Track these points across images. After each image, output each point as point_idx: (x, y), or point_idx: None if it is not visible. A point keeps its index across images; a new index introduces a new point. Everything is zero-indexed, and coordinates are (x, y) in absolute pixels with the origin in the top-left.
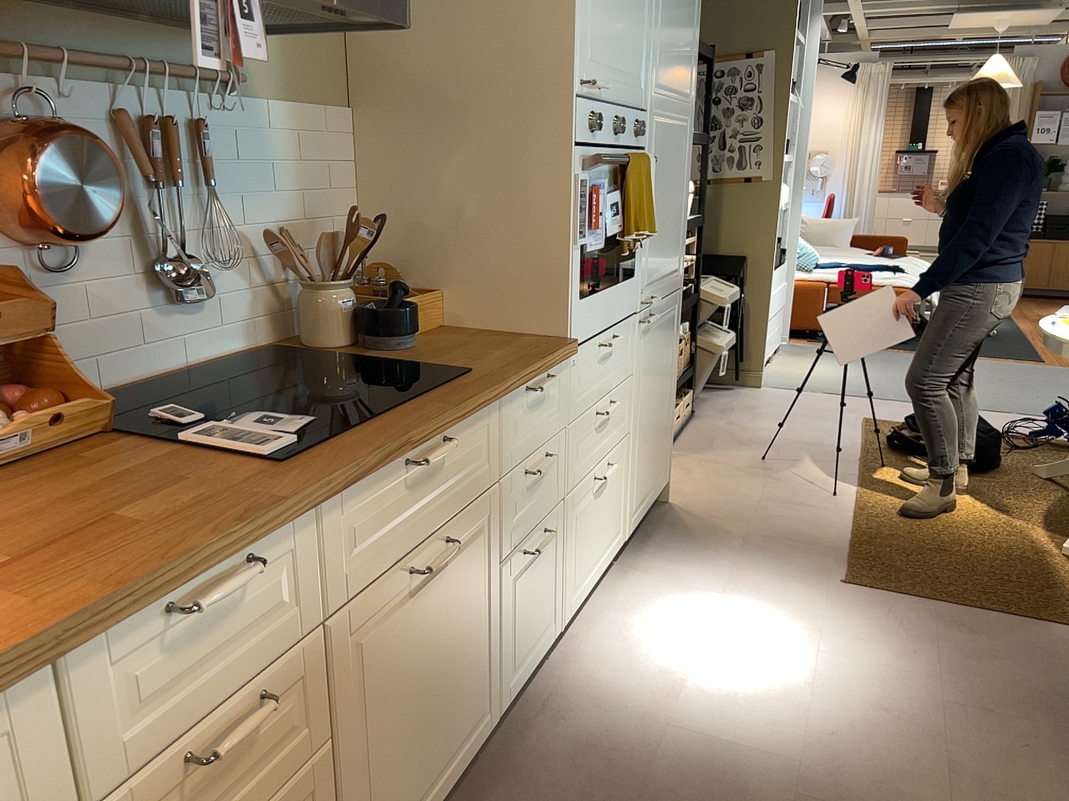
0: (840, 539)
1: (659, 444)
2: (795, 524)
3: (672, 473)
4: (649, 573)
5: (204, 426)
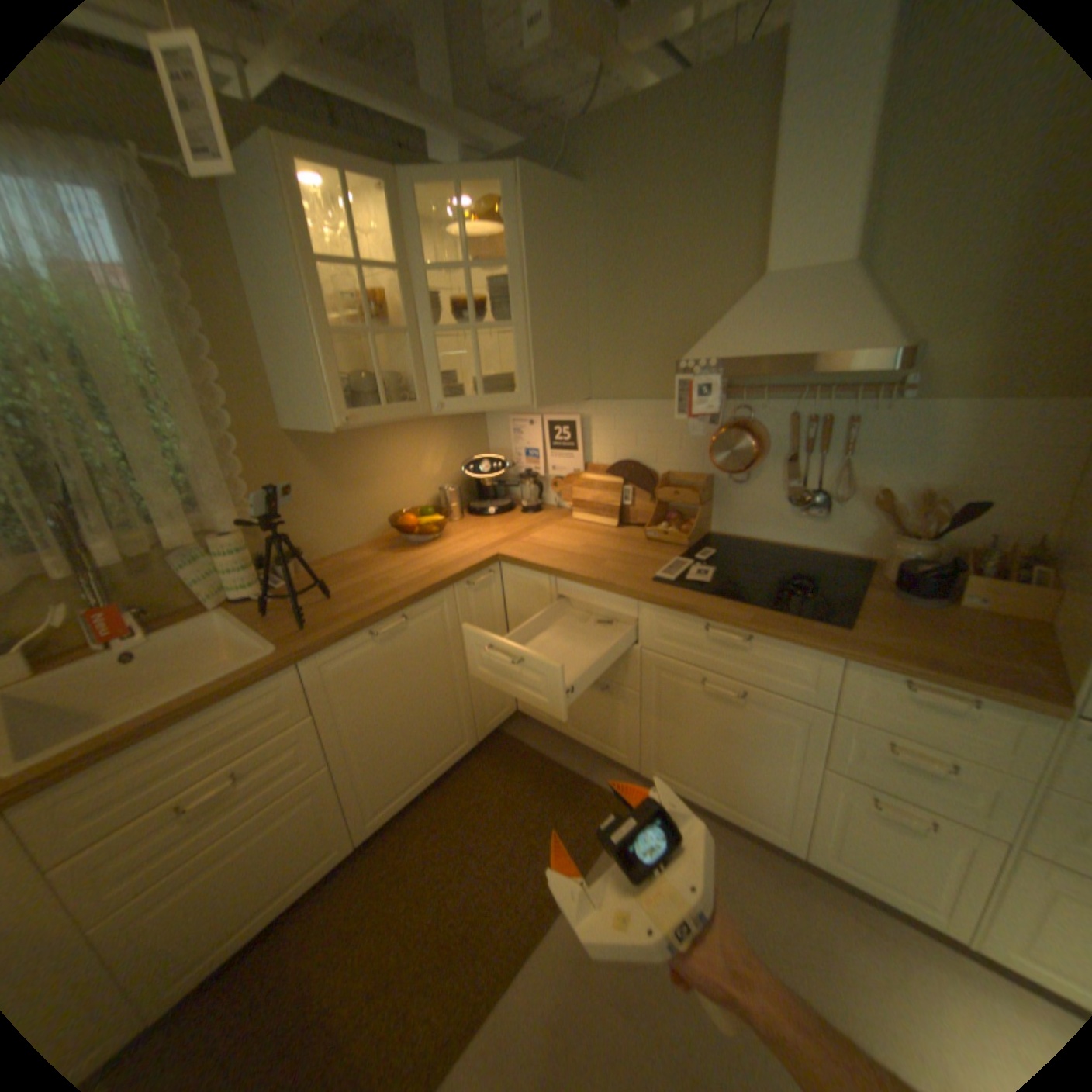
0: None
1: None
2: None
3: None
4: None
5: (689, 561)
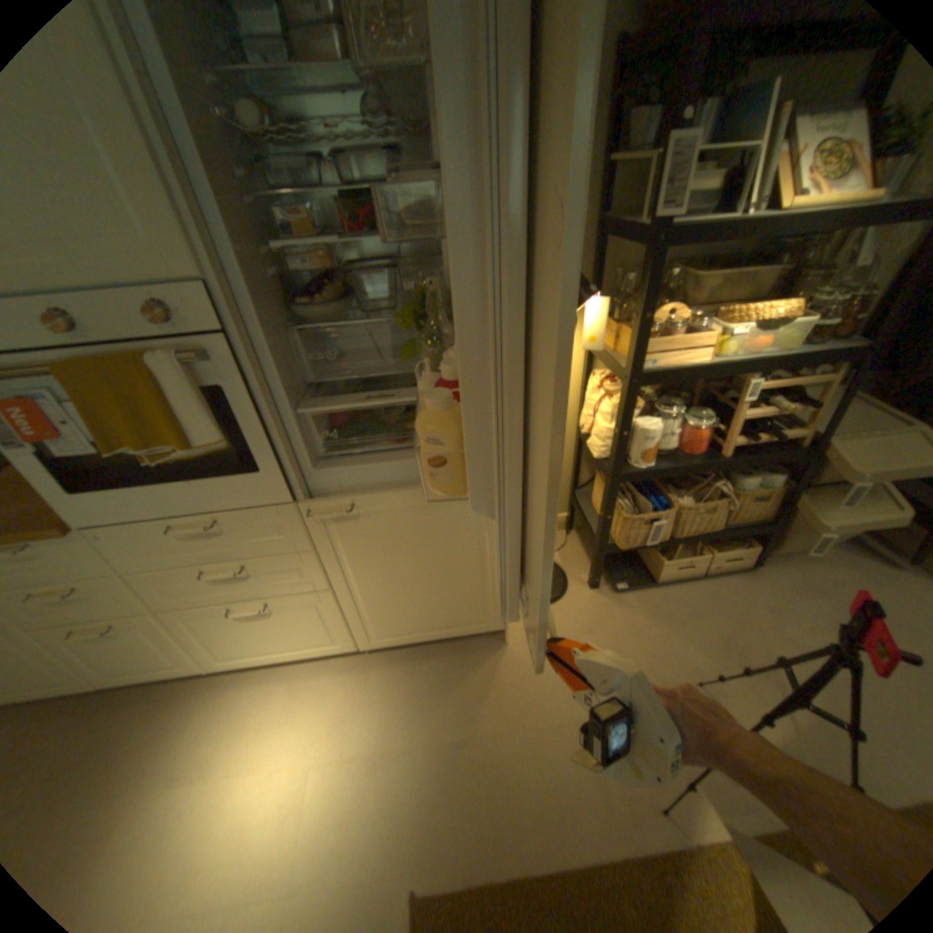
0: (530, 864)
1: (445, 605)
2: (536, 789)
3: (507, 627)
4: (358, 687)
5: None
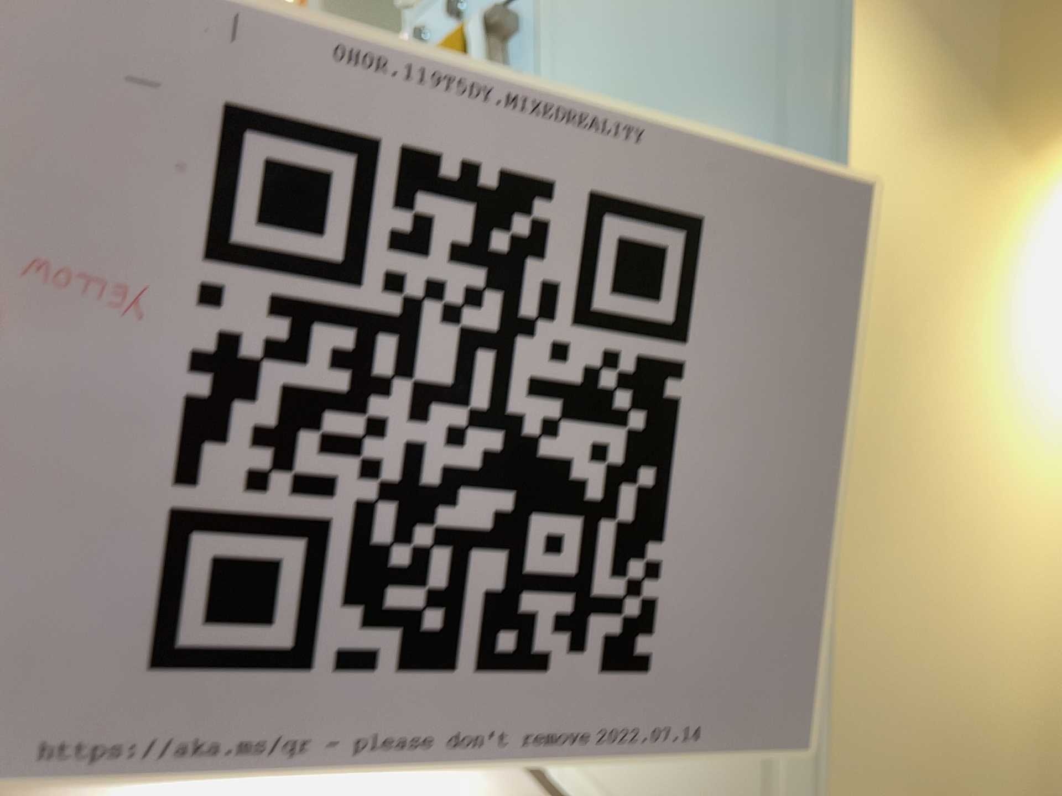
0: None
1: (702, 776)
2: None
3: None
4: None
5: None
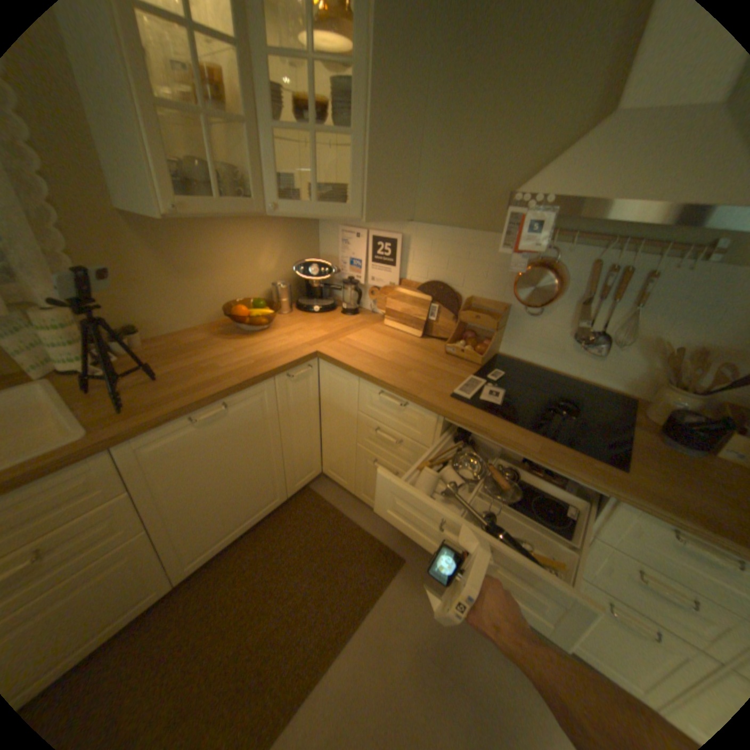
0: None
1: None
2: None
3: None
4: None
5: (483, 381)
